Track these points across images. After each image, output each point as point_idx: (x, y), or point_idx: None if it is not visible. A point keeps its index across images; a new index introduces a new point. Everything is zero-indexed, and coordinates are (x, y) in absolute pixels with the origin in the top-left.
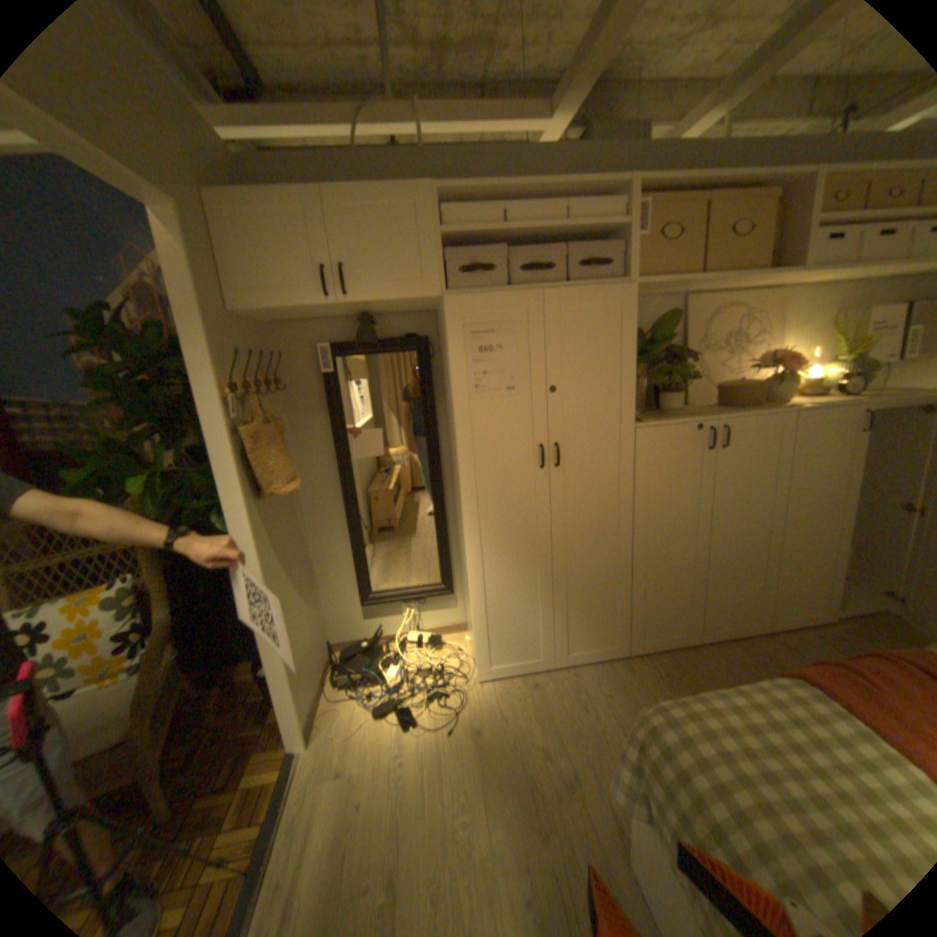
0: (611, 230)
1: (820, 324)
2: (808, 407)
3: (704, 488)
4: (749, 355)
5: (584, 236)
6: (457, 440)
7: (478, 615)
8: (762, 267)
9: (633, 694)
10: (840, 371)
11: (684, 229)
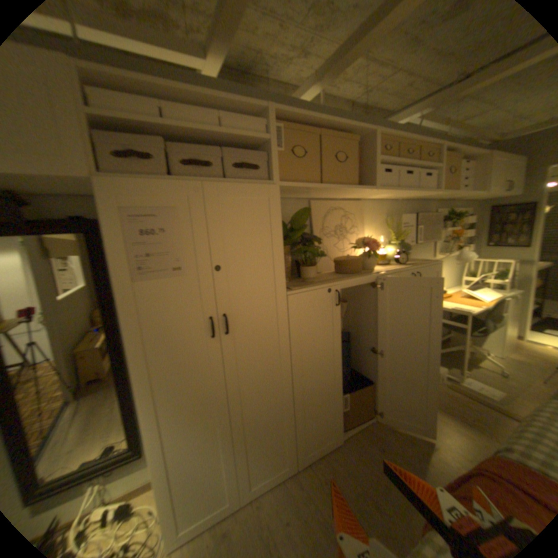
0: (257, 143)
1: (379, 222)
2: (386, 272)
3: (334, 330)
4: (348, 239)
5: (236, 145)
6: (122, 320)
7: (160, 487)
8: (352, 184)
9: (304, 511)
10: (393, 249)
11: (305, 154)
